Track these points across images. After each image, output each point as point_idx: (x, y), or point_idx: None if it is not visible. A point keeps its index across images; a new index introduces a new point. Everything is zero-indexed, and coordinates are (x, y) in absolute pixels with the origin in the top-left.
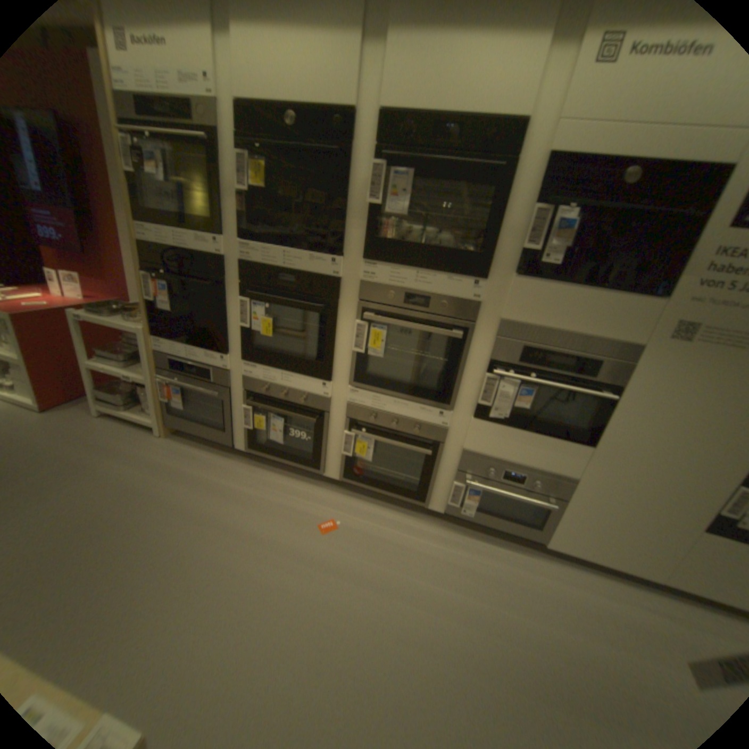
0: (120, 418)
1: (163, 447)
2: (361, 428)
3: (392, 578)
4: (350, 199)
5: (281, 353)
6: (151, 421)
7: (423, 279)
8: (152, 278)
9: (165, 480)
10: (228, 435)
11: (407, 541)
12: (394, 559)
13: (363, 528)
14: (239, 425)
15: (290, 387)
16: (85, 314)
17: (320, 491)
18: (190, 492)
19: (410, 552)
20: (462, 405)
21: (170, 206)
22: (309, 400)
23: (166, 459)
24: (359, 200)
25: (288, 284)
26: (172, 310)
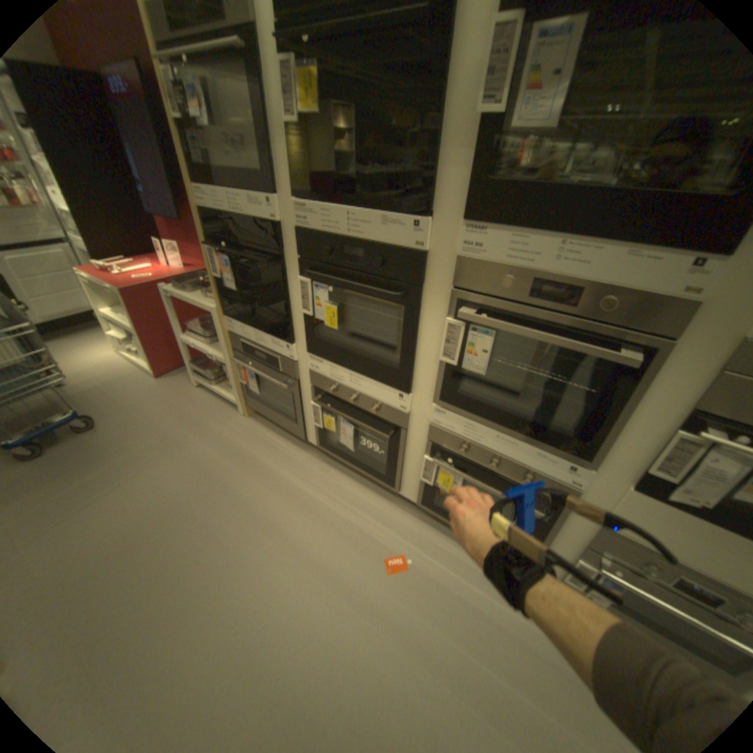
0: (212, 391)
1: (245, 427)
2: (448, 457)
3: (470, 668)
4: (450, 107)
5: (350, 349)
6: (236, 398)
7: (577, 253)
8: (216, 251)
9: (240, 468)
10: (301, 427)
11: (498, 612)
12: (476, 637)
13: (441, 577)
14: (310, 420)
15: (361, 392)
16: (173, 288)
17: (395, 510)
18: (260, 486)
19: (501, 631)
20: (618, 465)
21: (223, 157)
22: (383, 410)
23: (245, 442)
24: (465, 106)
25: (355, 259)
26: (239, 288)
